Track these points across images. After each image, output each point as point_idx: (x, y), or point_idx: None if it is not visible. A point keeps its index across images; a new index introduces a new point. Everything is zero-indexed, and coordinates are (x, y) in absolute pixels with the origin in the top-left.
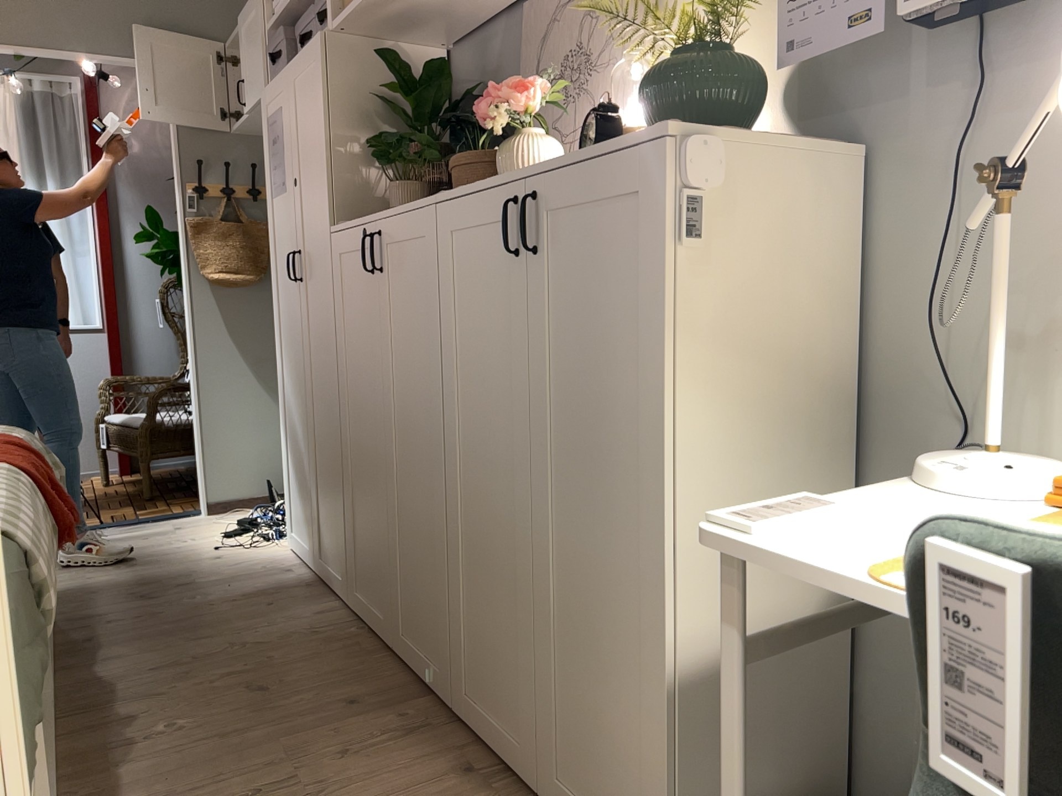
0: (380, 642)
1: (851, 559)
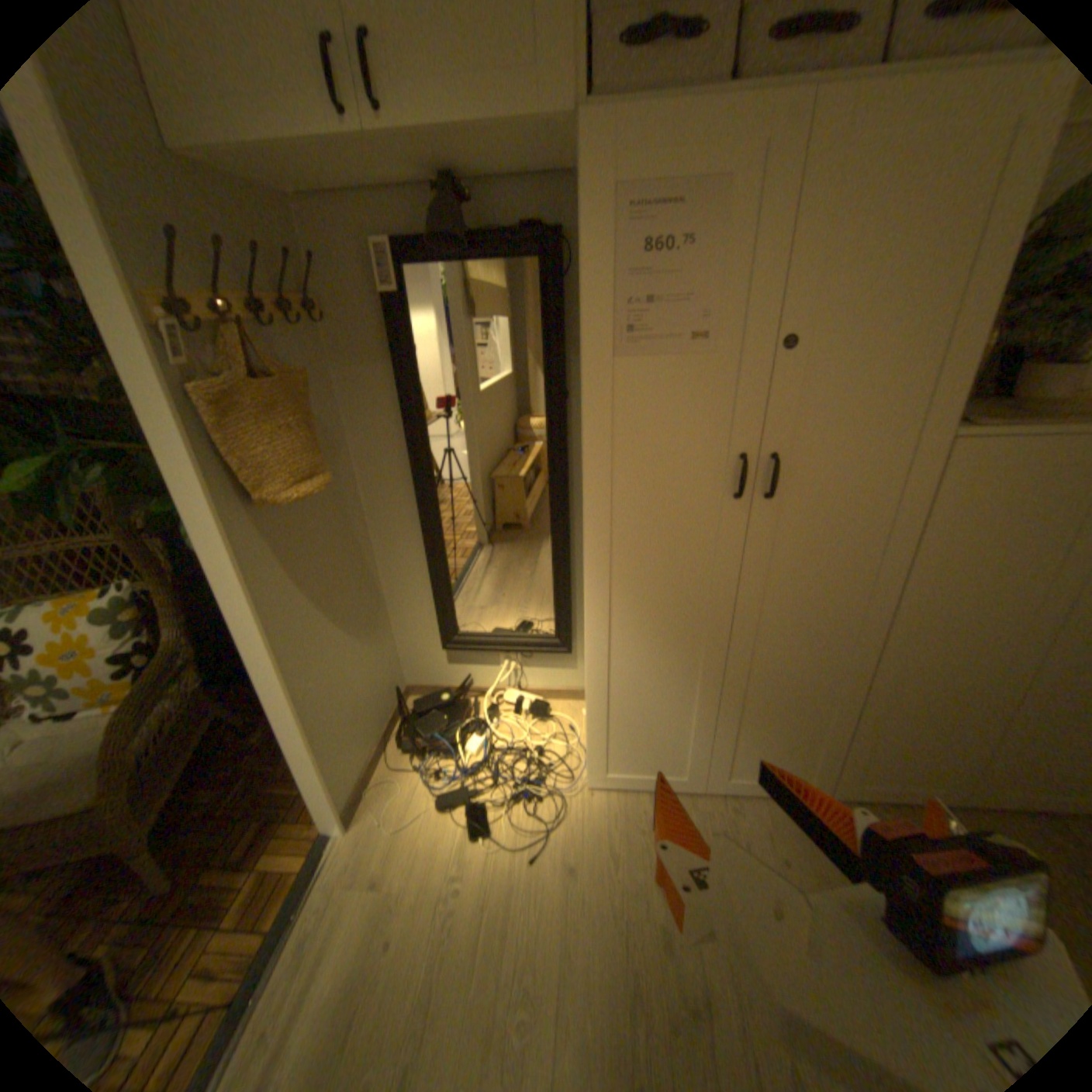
0: (921, 808)
1: None
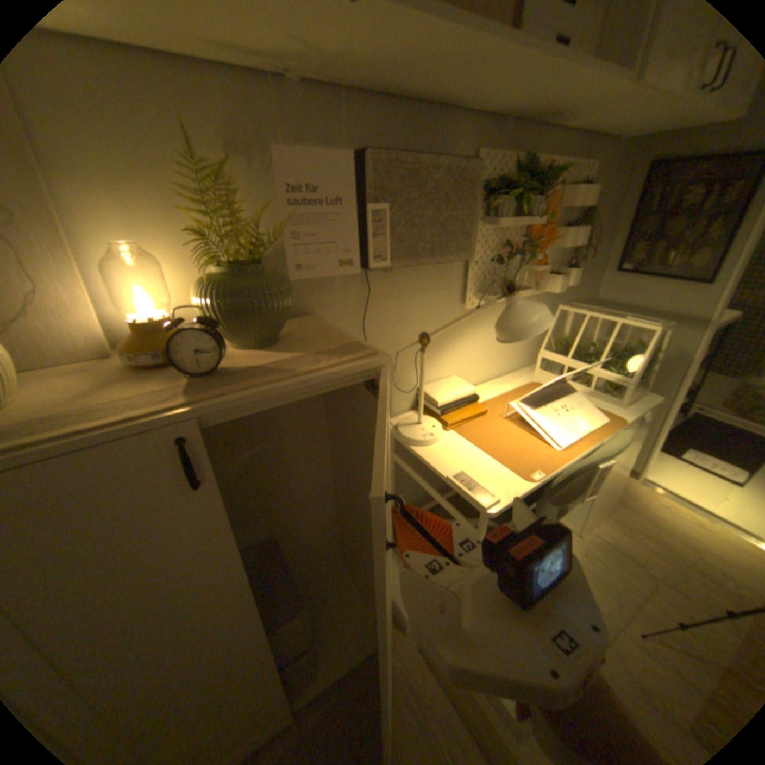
0: None
1: (499, 480)
